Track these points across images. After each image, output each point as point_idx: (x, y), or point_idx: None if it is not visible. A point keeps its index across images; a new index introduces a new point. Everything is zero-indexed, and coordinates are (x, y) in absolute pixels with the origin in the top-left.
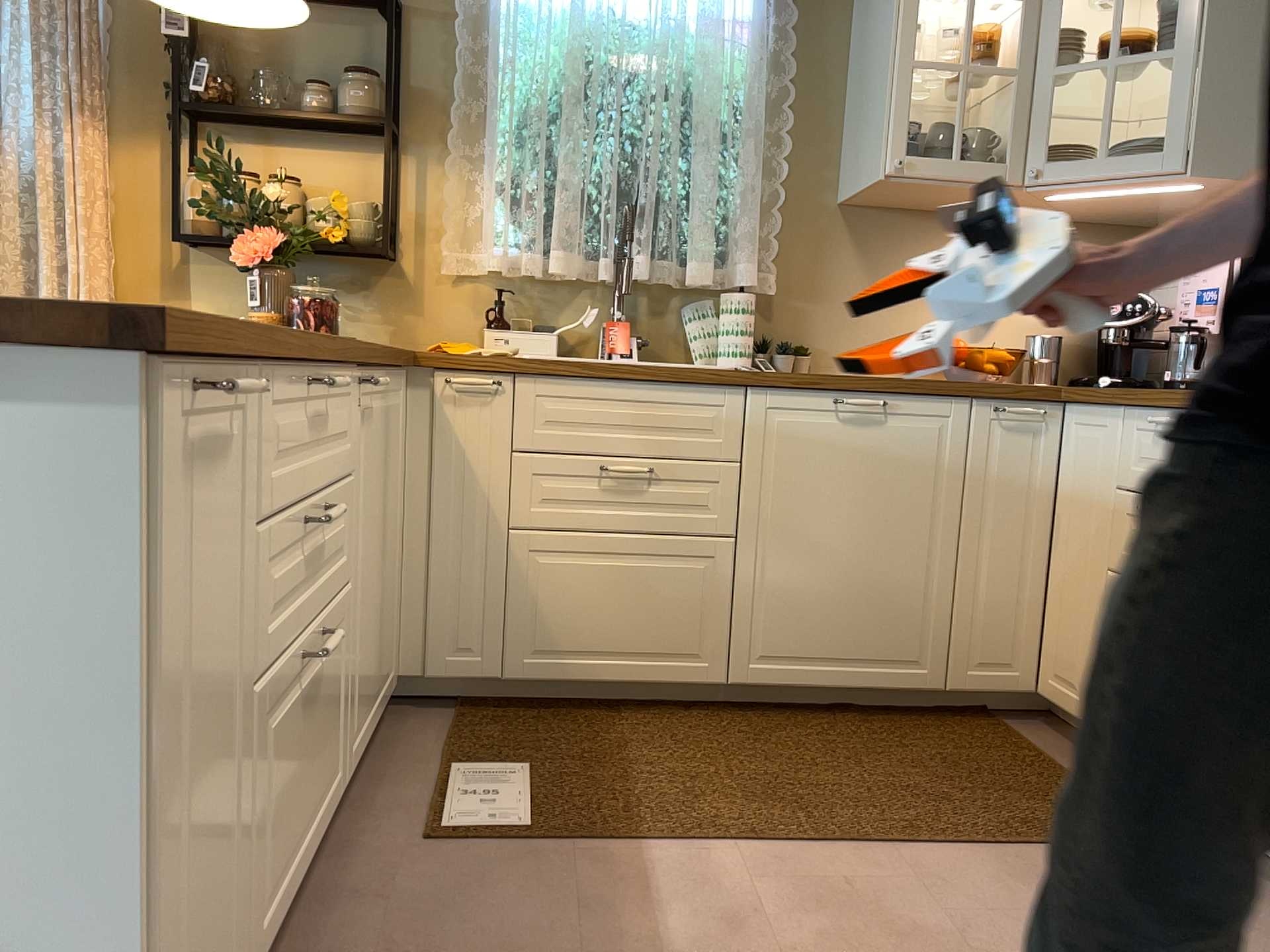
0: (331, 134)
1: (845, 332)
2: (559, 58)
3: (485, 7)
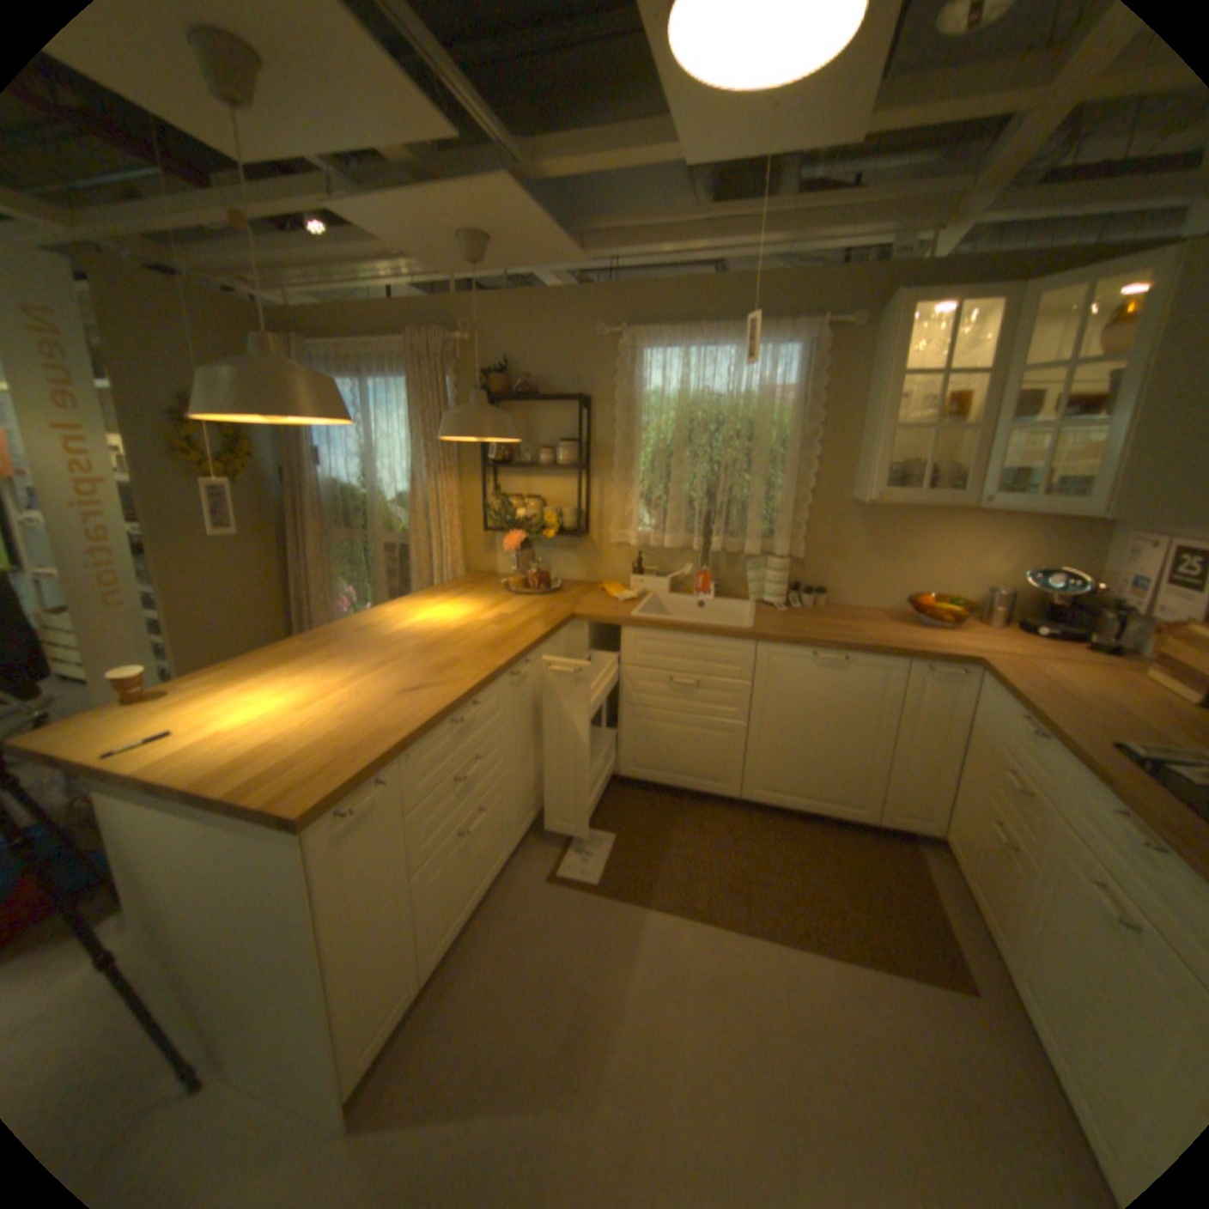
0: (554, 469)
1: (851, 579)
2: (673, 420)
3: (632, 393)
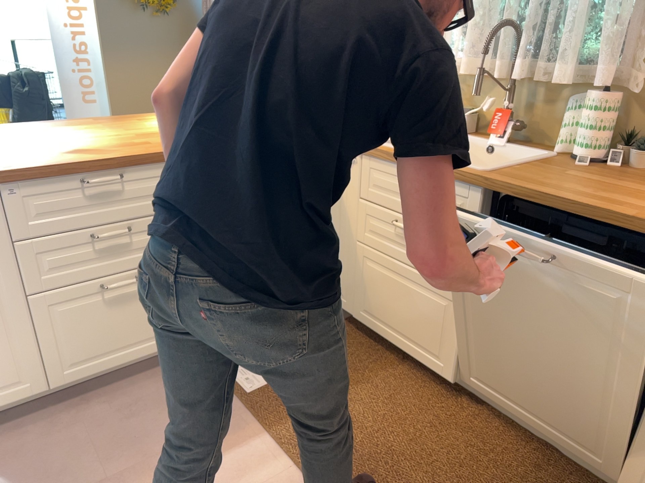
0: None
1: None
2: None
3: None
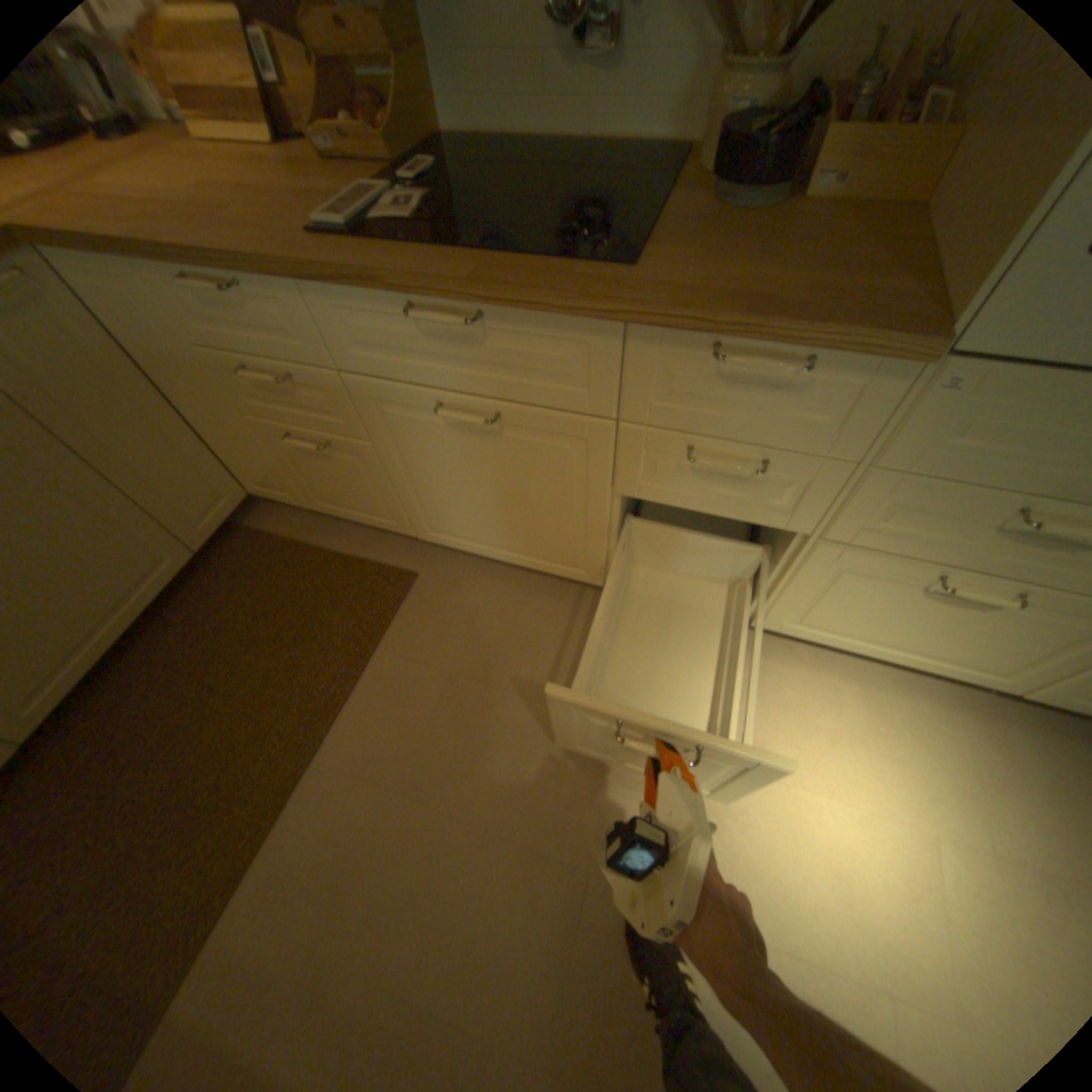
0: None
1: None
2: None
3: None
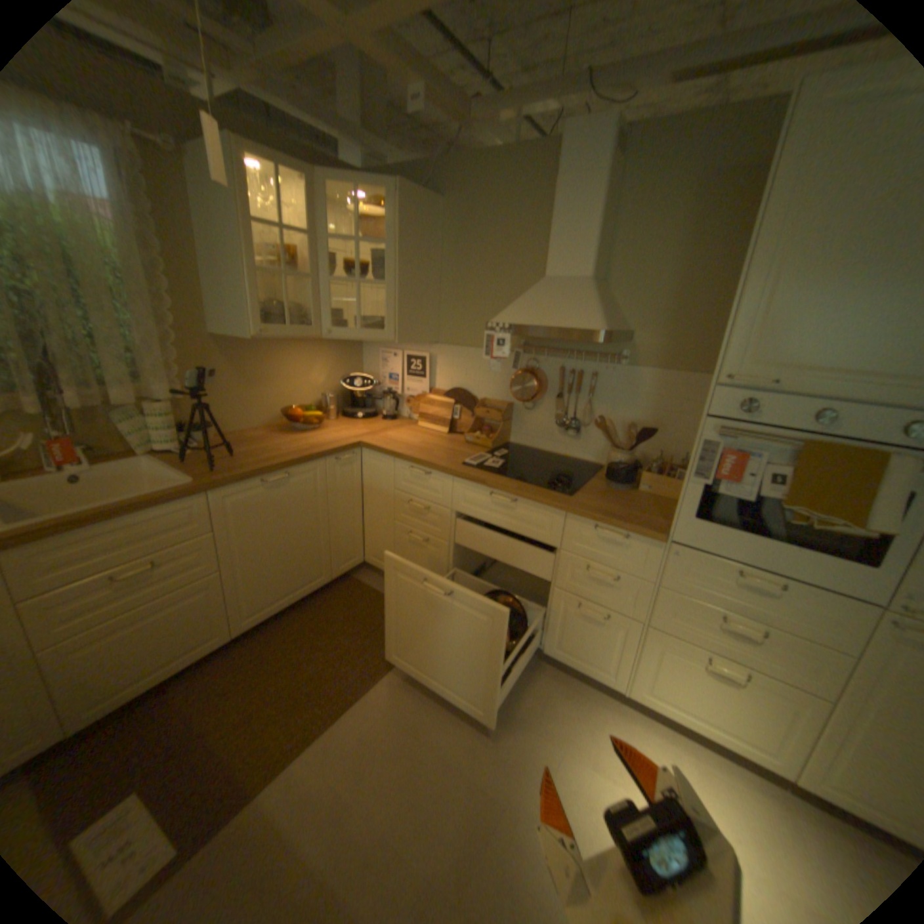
0: None
1: (228, 410)
2: None
3: None
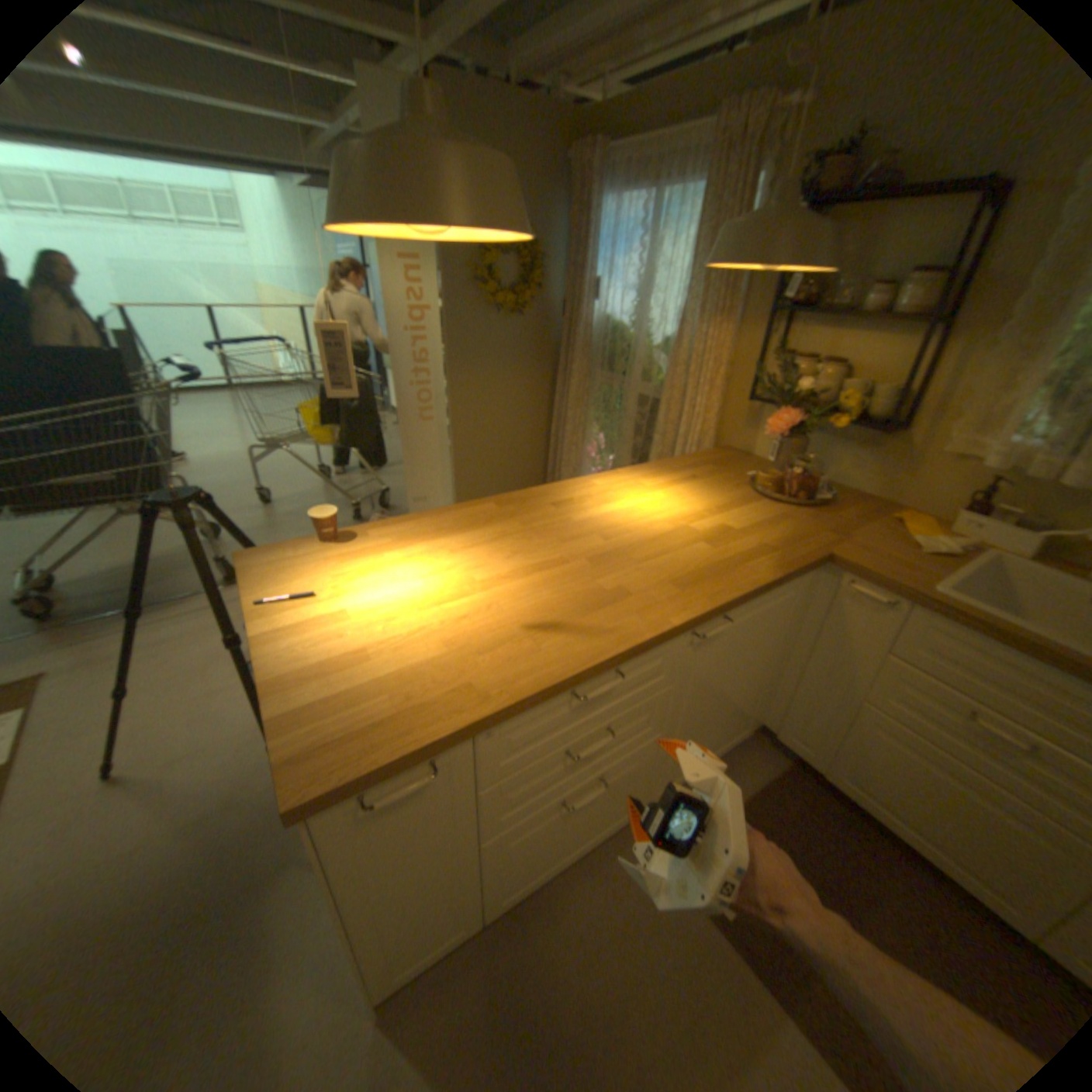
0: (886, 318)
1: None
2: None
3: None
